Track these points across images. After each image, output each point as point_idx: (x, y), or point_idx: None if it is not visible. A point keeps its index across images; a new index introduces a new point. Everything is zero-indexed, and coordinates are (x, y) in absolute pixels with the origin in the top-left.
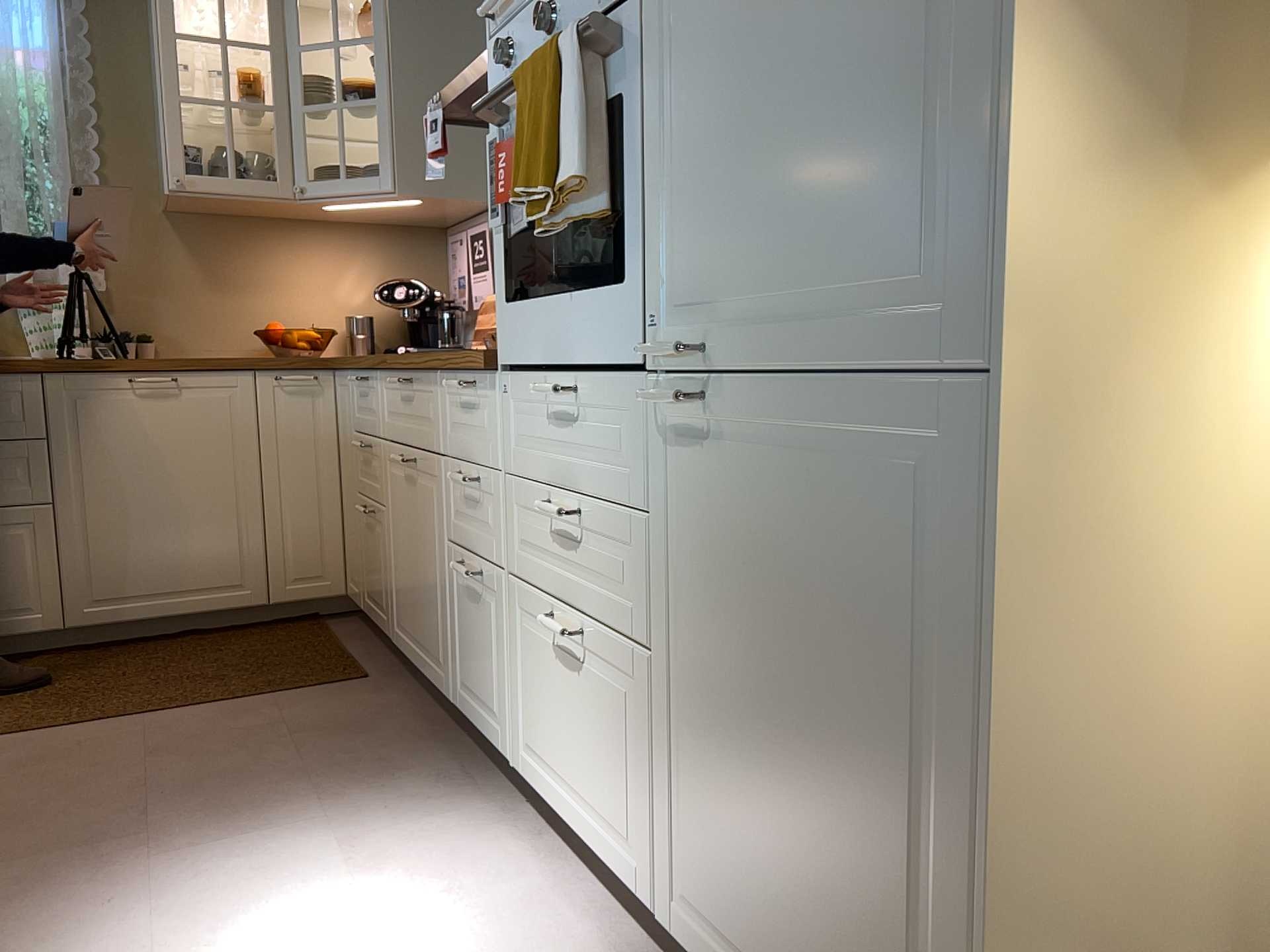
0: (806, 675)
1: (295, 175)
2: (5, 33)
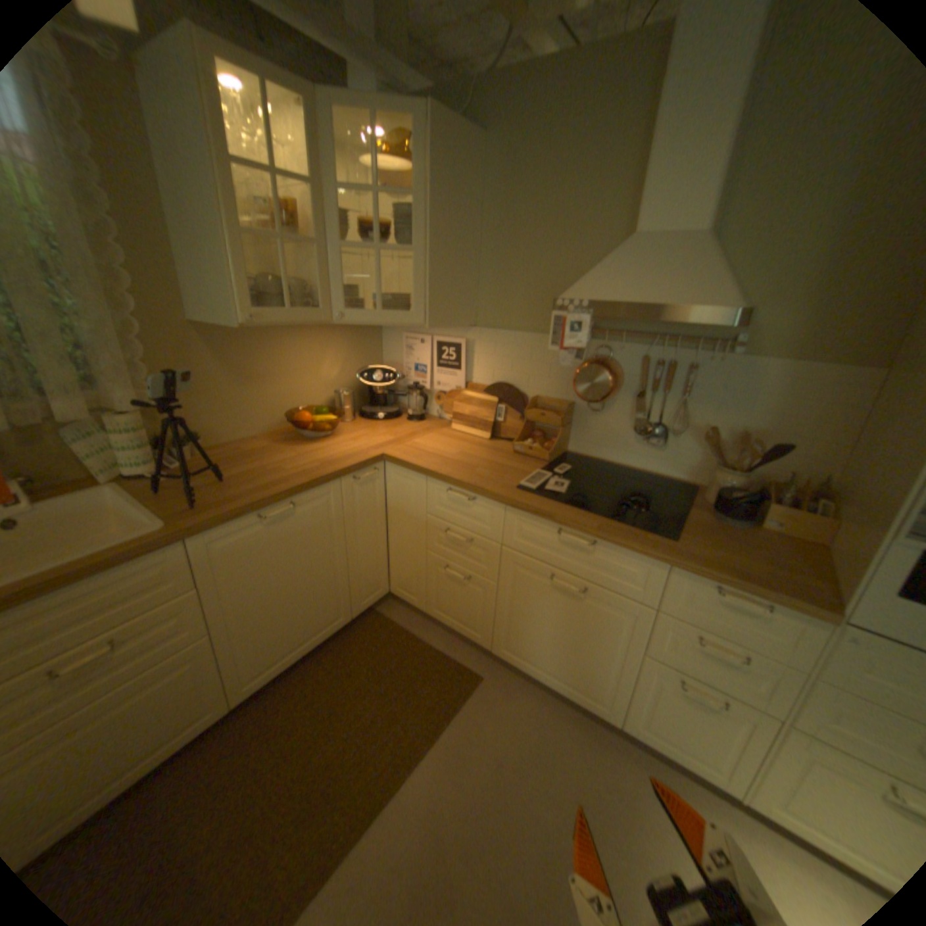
0: None
1: (330, 303)
2: None
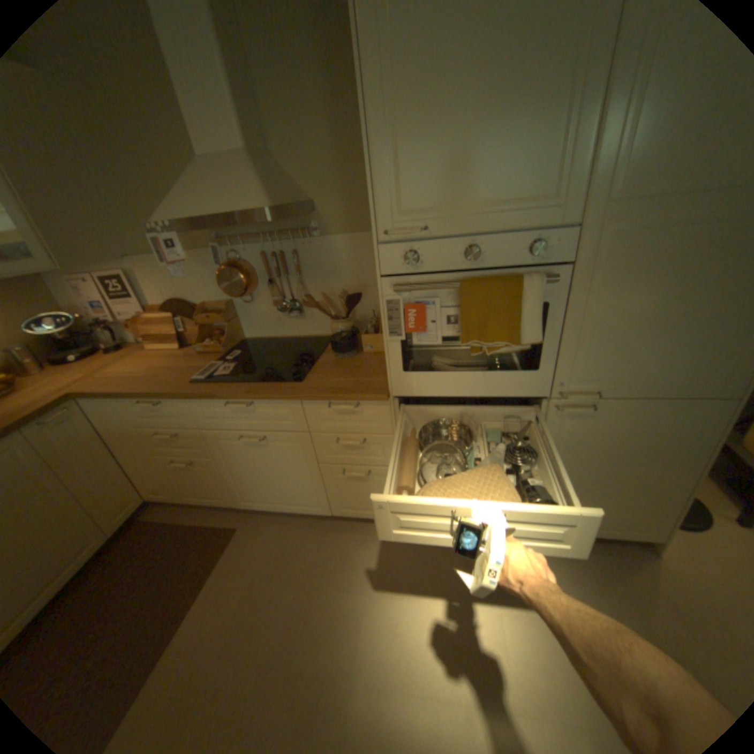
0: (626, 465)
1: None
2: None
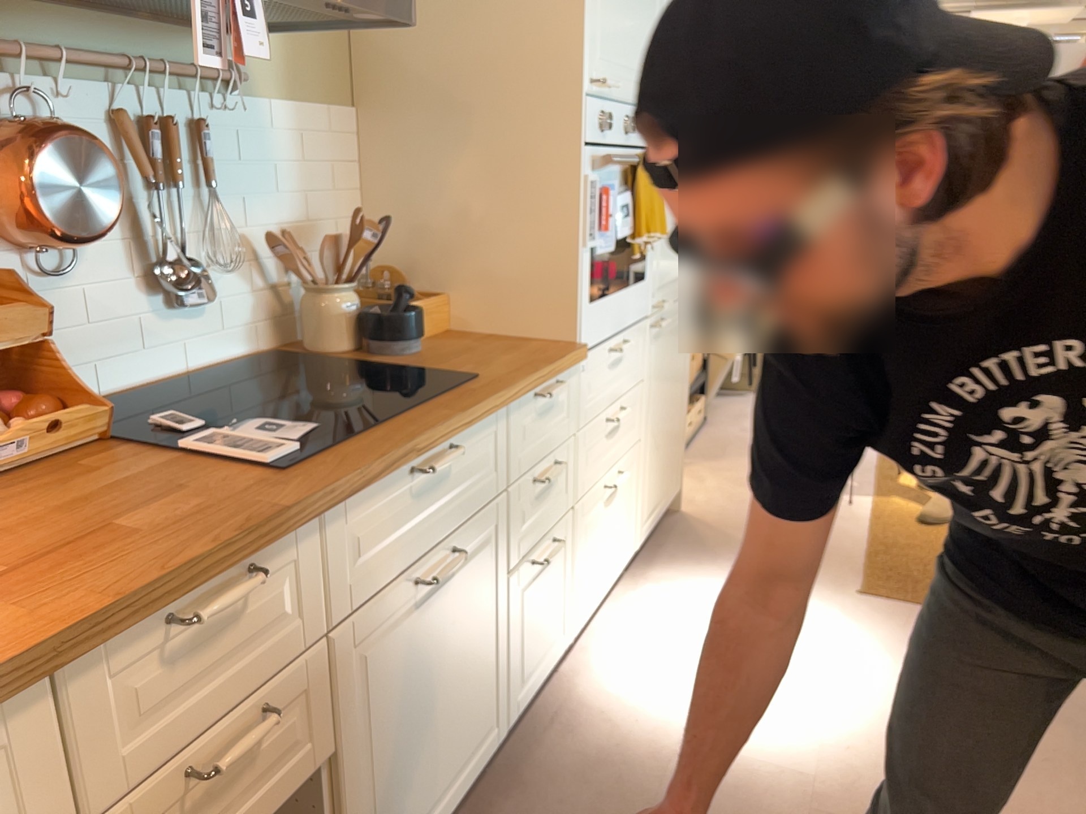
0: (671, 390)
1: None
2: None
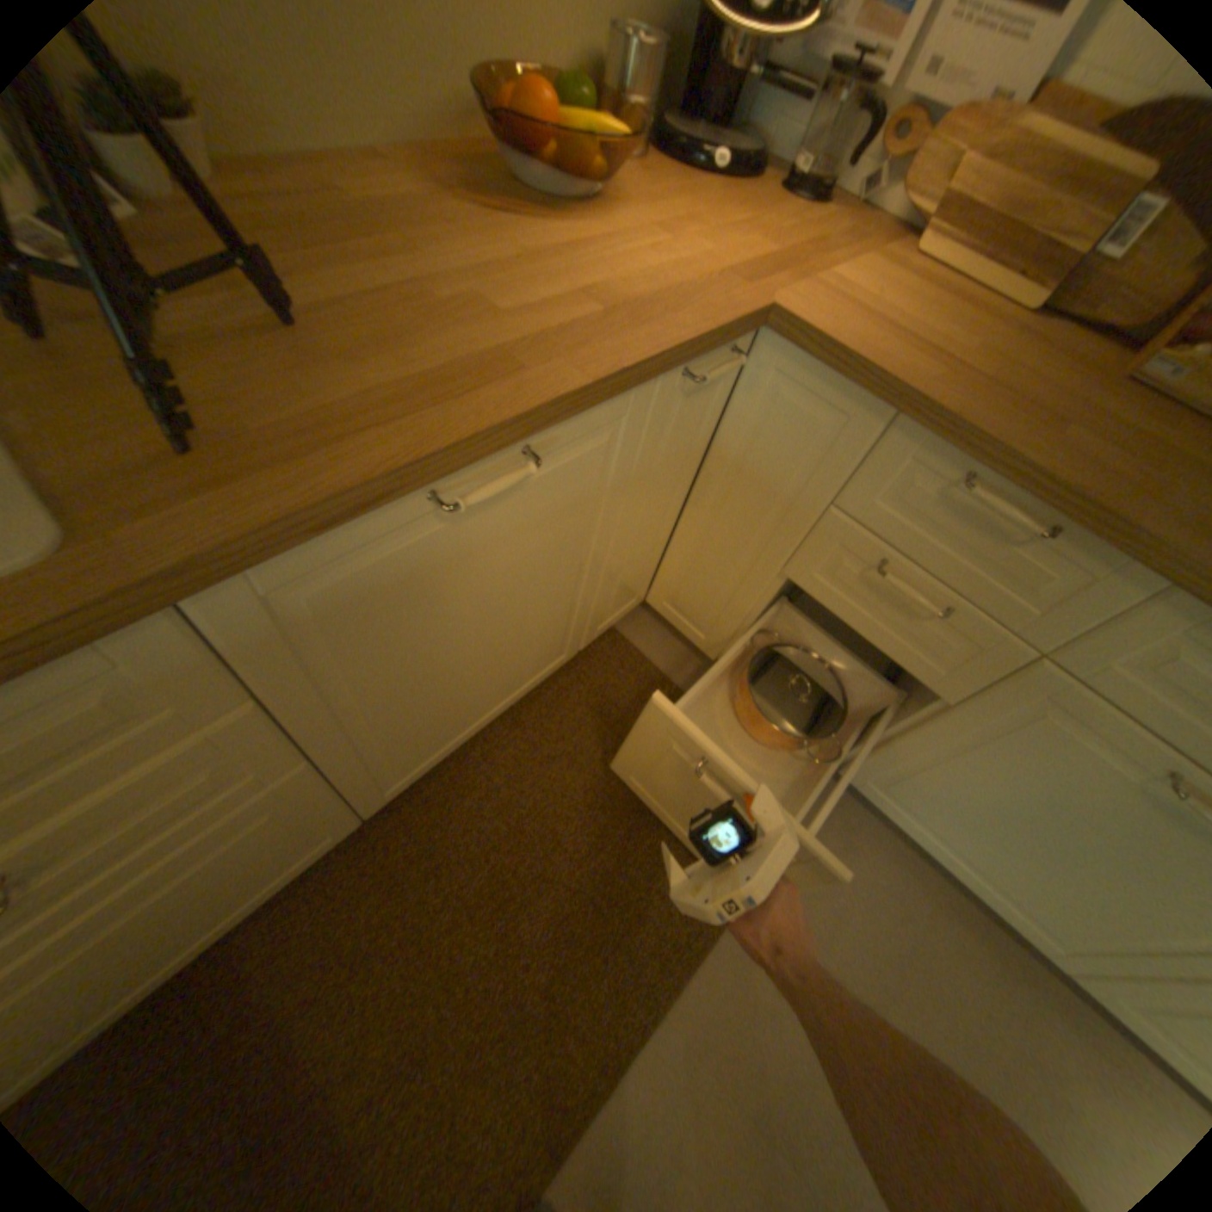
0: None
1: None
2: None
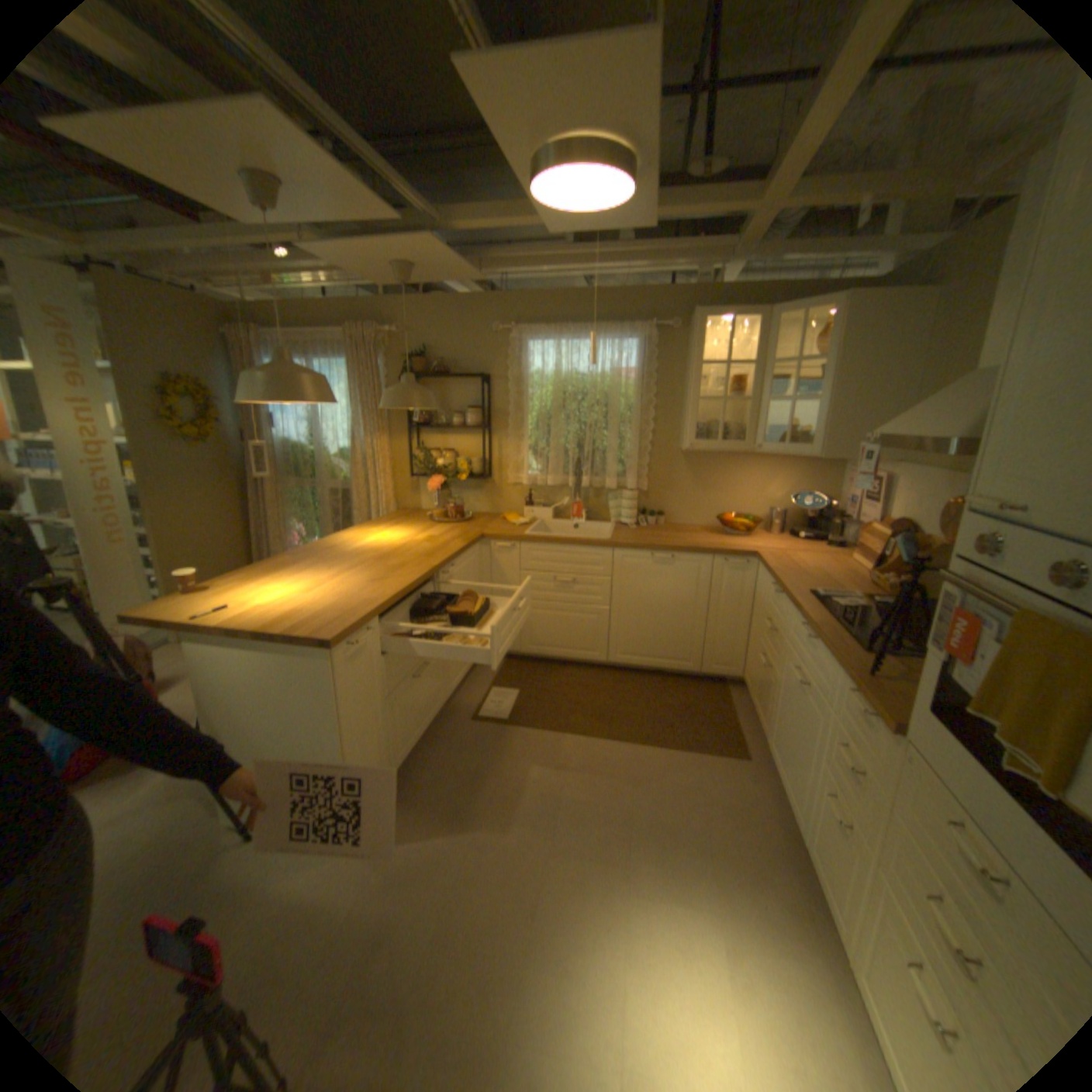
0: None
1: (755, 437)
2: (619, 364)
